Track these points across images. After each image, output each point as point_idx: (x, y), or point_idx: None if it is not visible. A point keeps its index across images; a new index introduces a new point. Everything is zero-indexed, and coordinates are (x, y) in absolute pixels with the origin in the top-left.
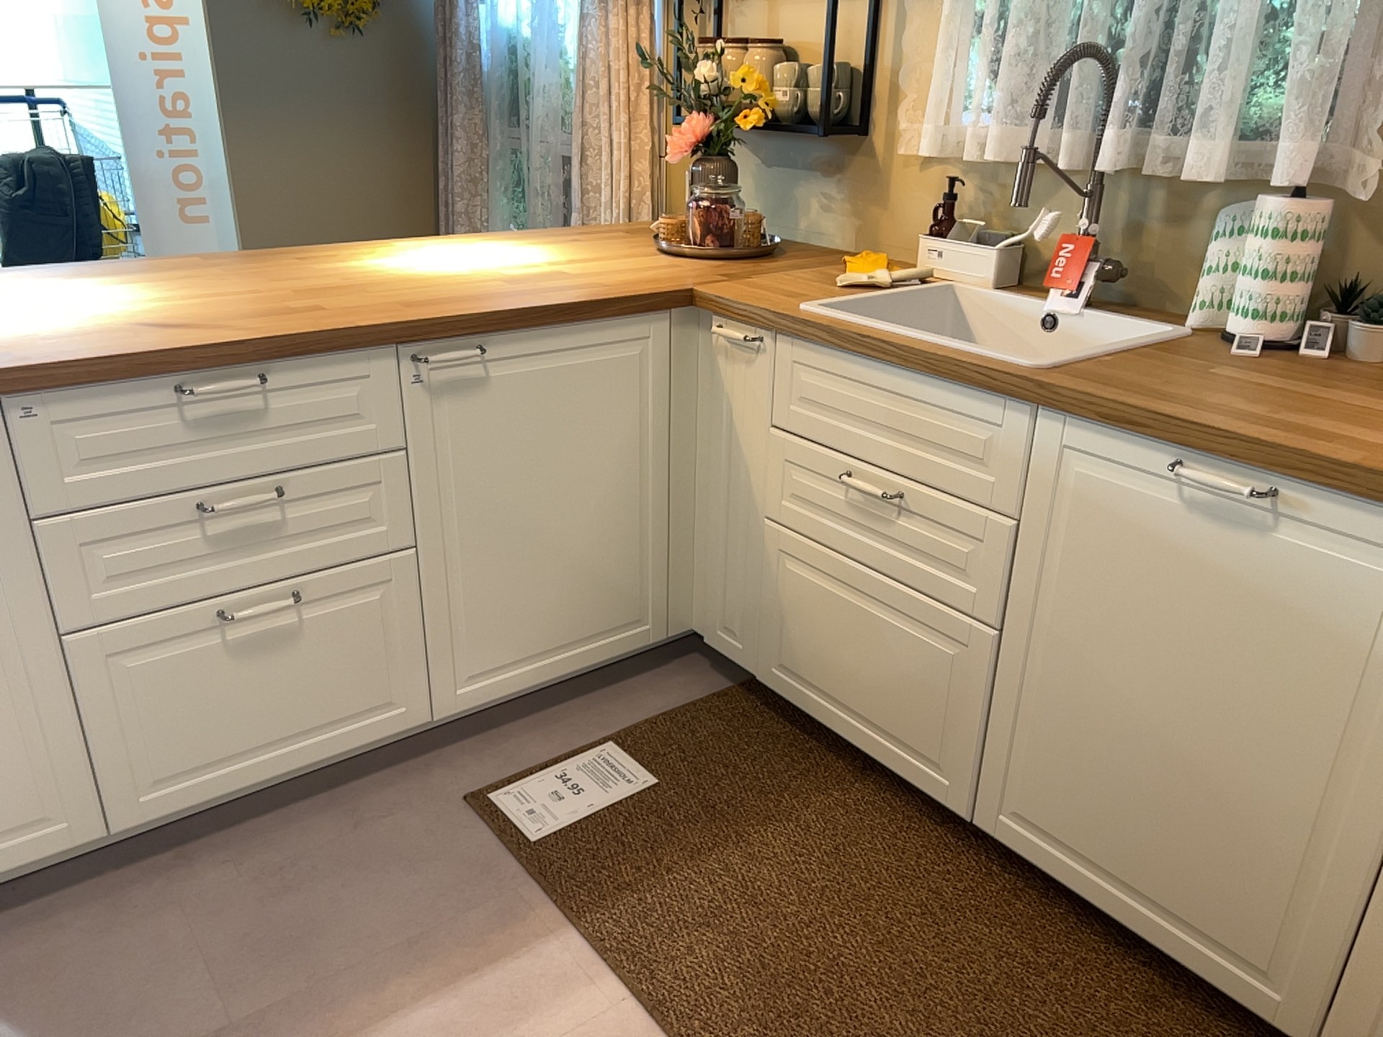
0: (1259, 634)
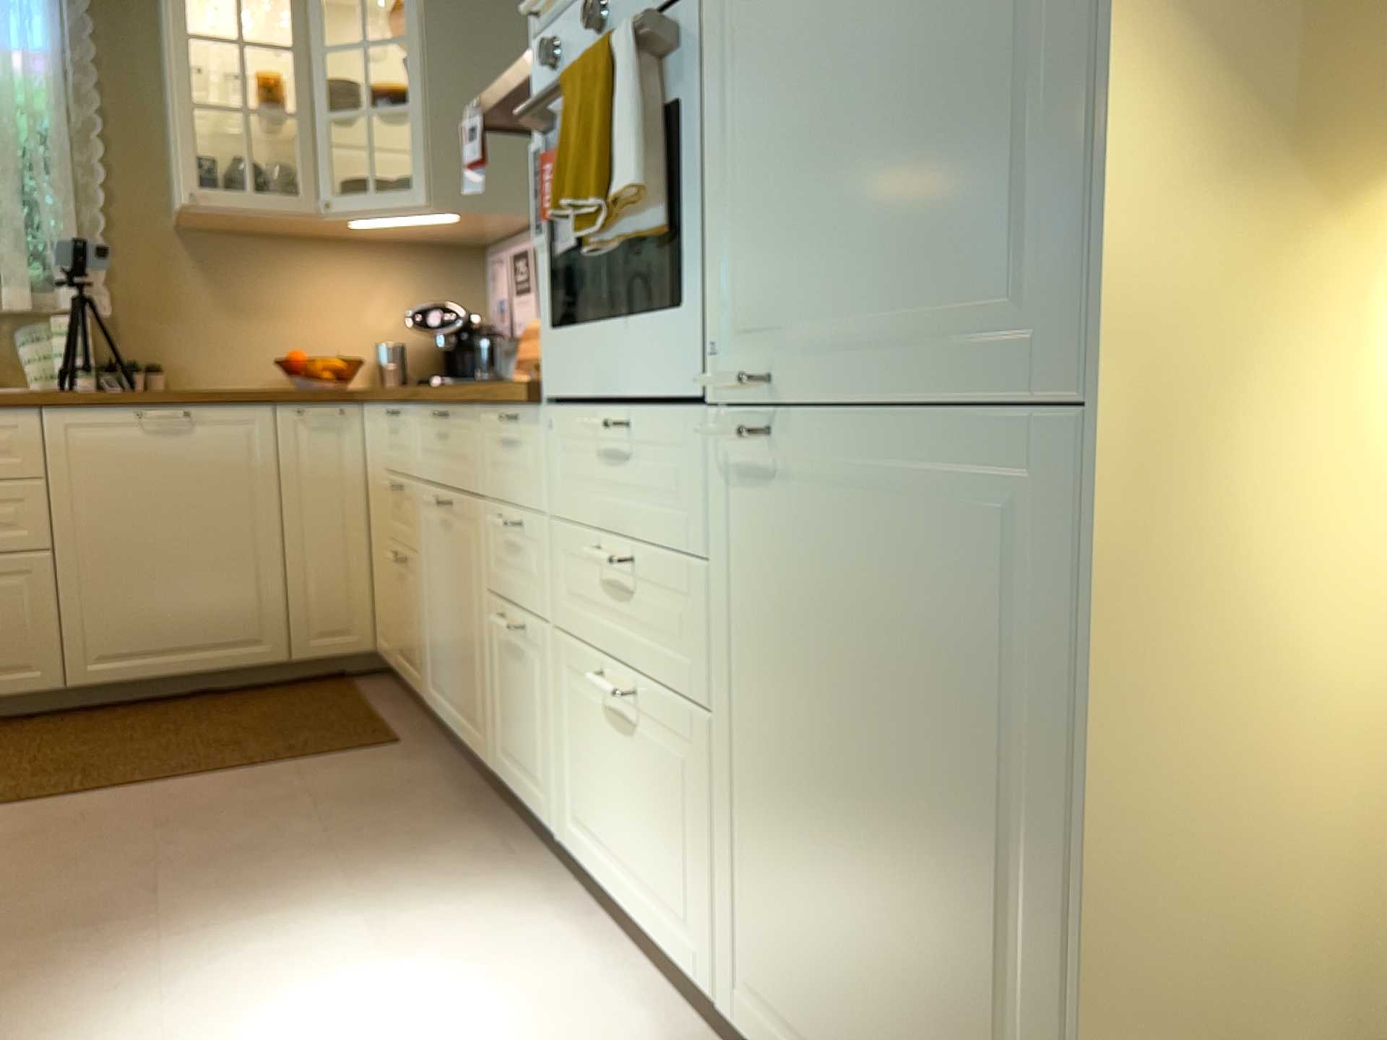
0: (201, 479)
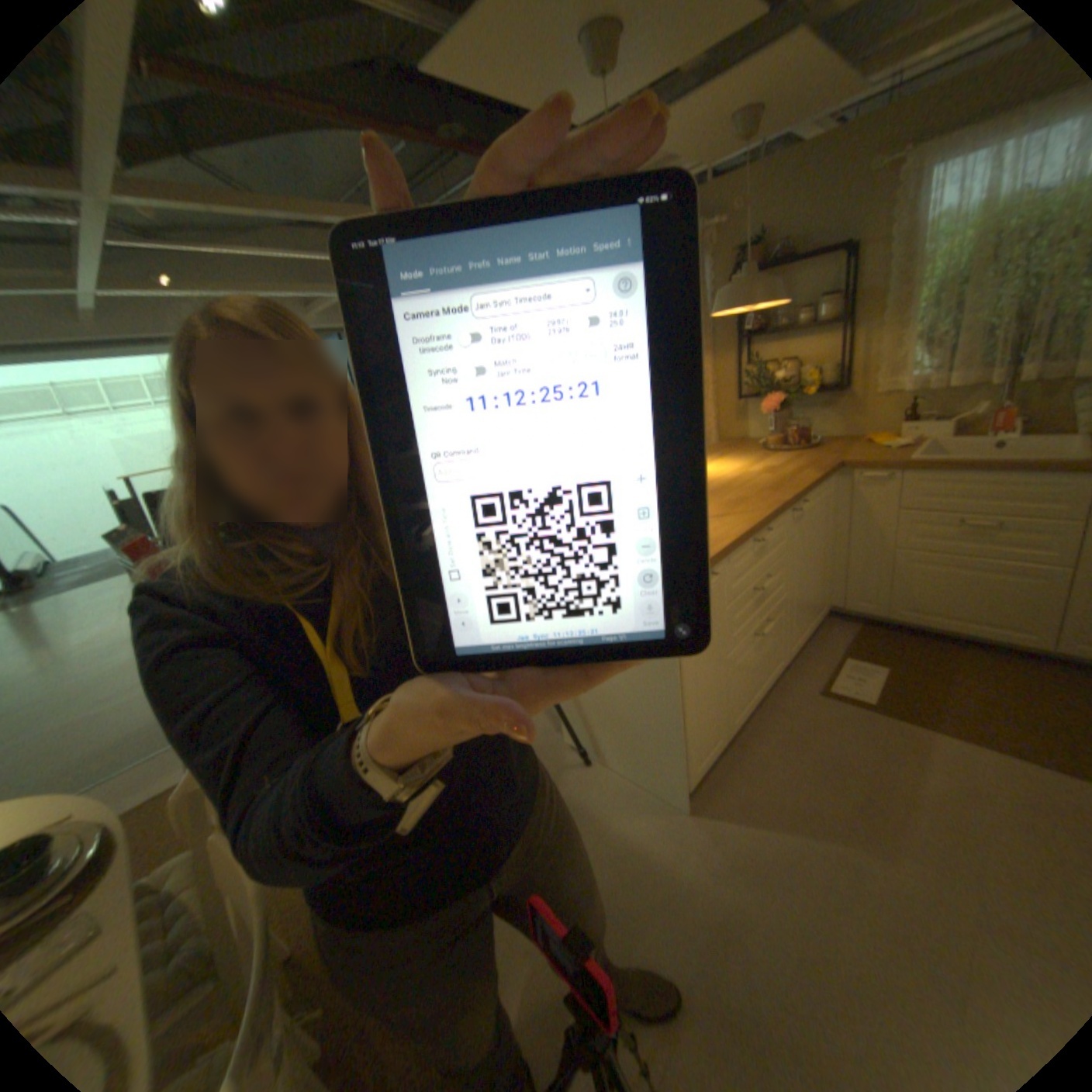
0: None
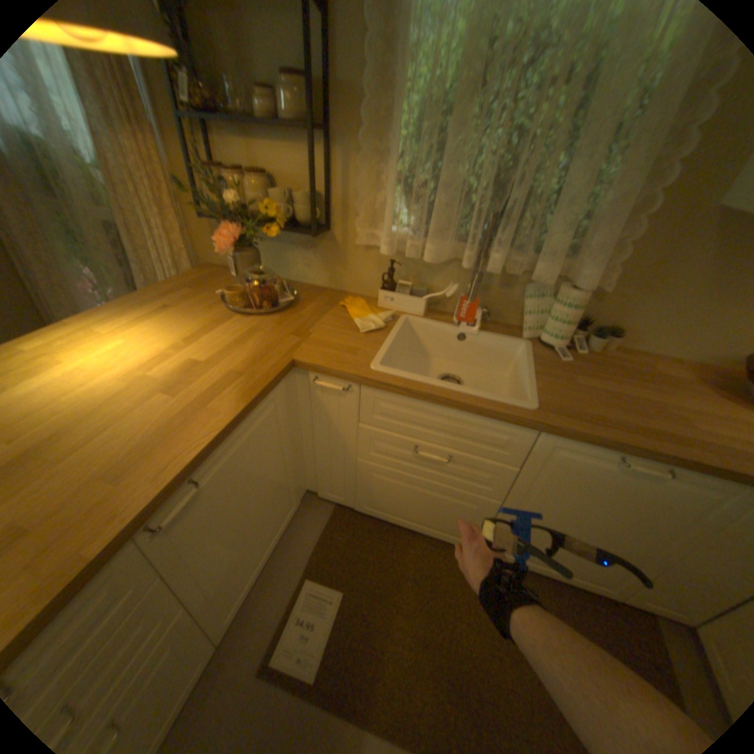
0: (645, 511)
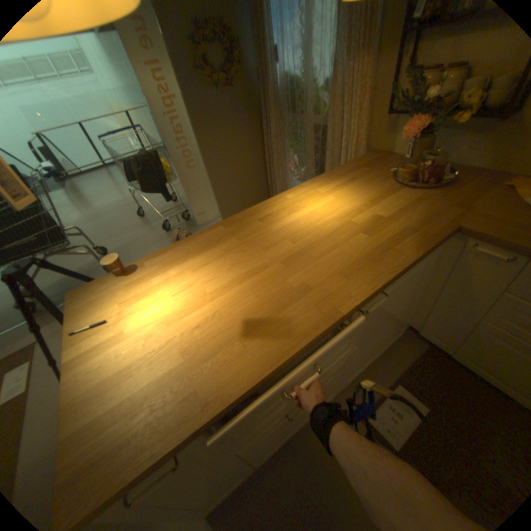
0: None
